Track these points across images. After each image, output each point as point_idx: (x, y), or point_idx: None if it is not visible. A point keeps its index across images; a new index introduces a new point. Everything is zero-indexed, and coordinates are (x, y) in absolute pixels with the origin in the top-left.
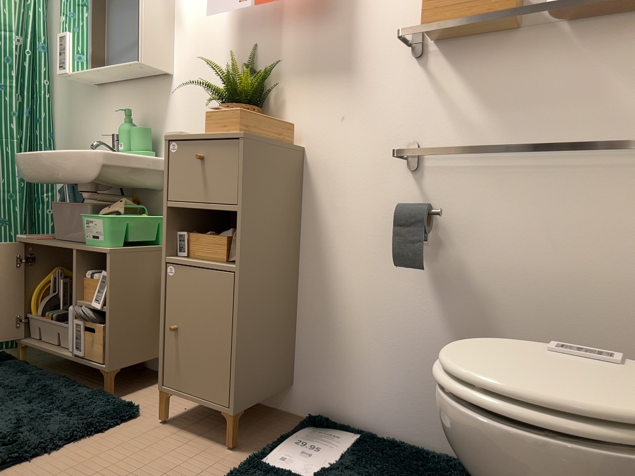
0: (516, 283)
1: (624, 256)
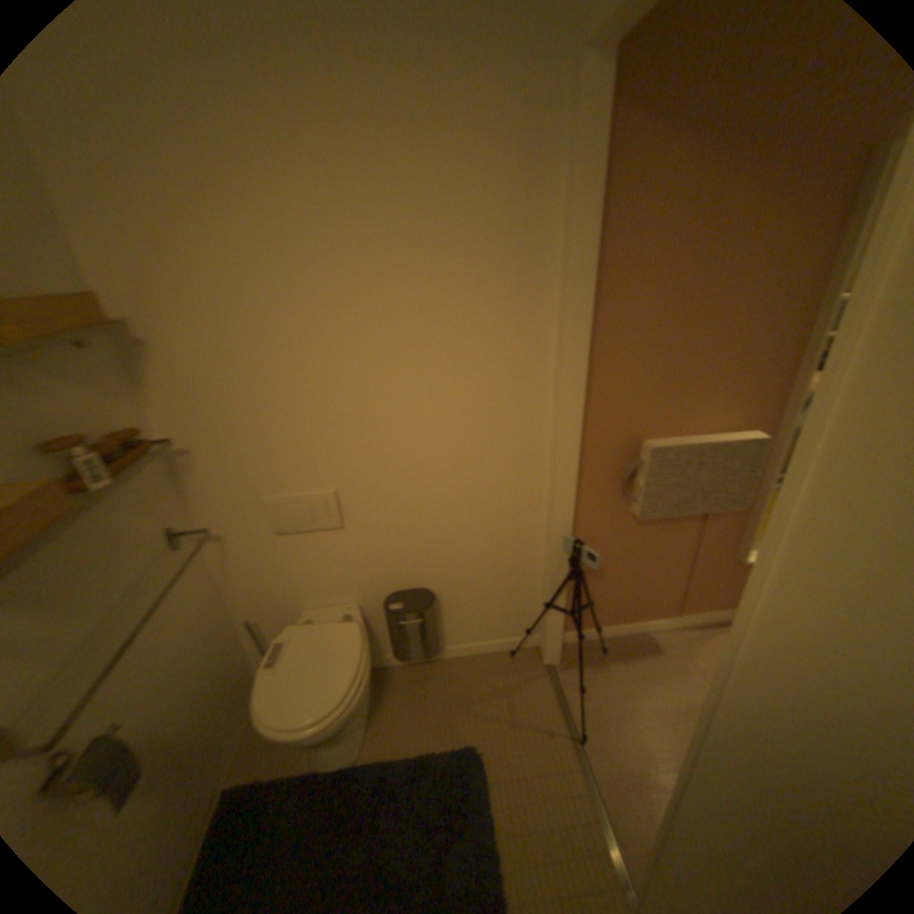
0: (156, 700)
1: (186, 613)
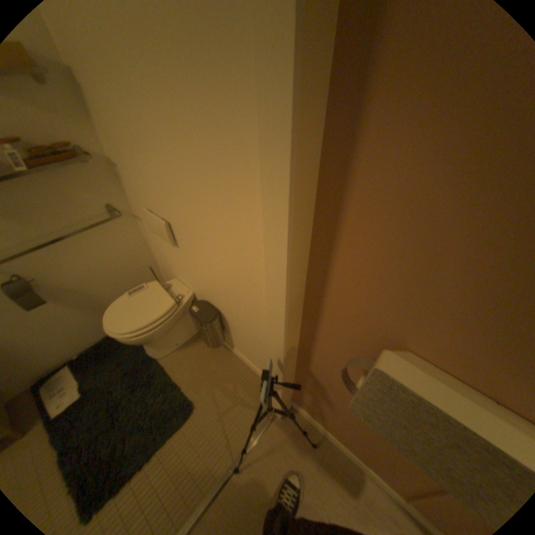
0: (85, 278)
1: (116, 249)
